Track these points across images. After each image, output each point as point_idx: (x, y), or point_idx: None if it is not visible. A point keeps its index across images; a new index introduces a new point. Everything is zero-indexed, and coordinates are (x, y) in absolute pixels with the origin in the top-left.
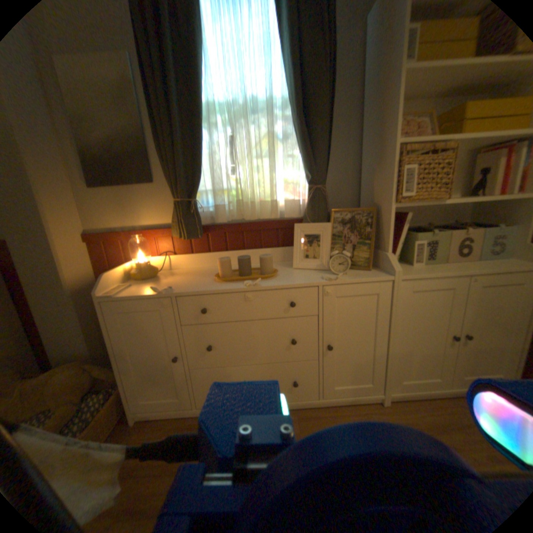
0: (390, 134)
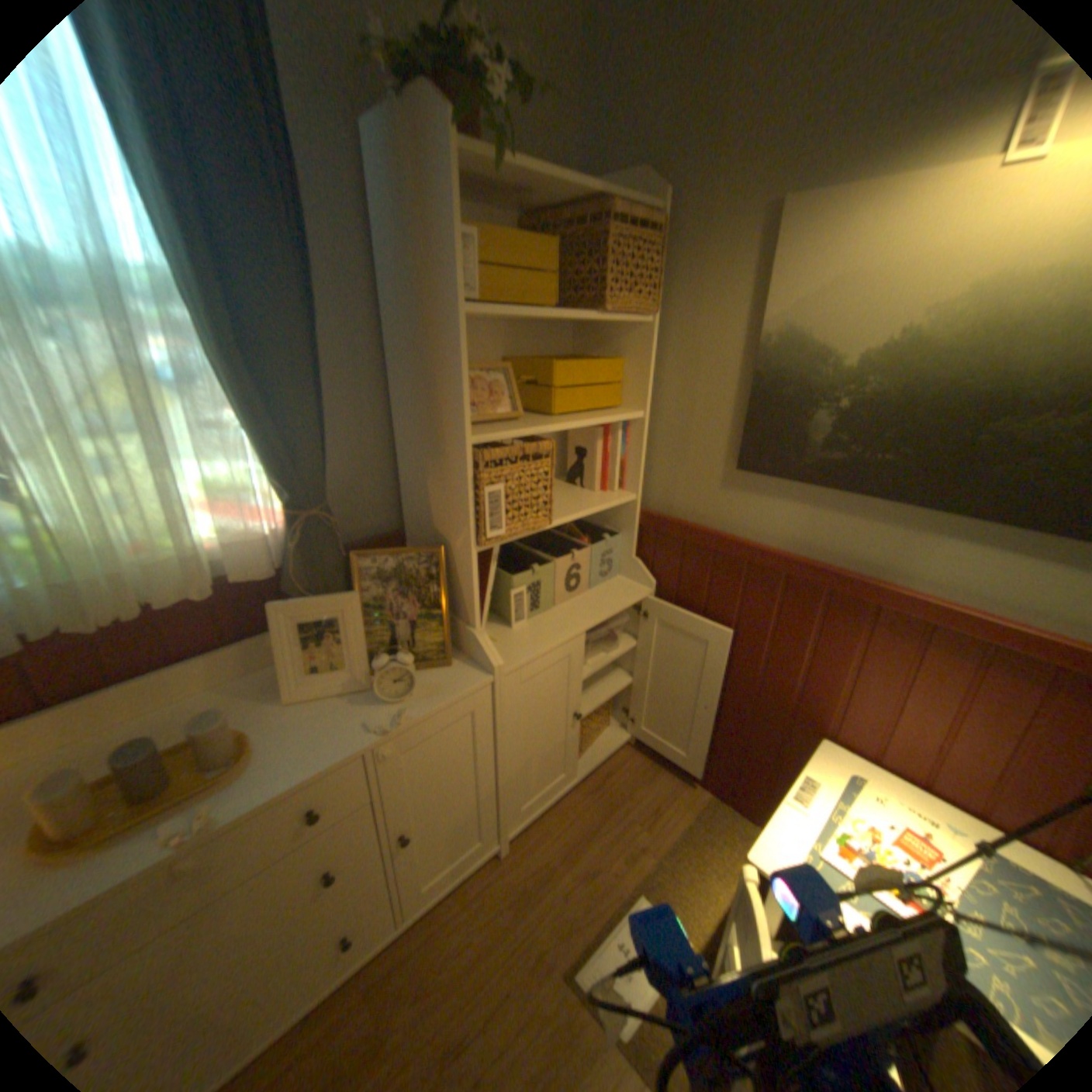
0: (449, 419)
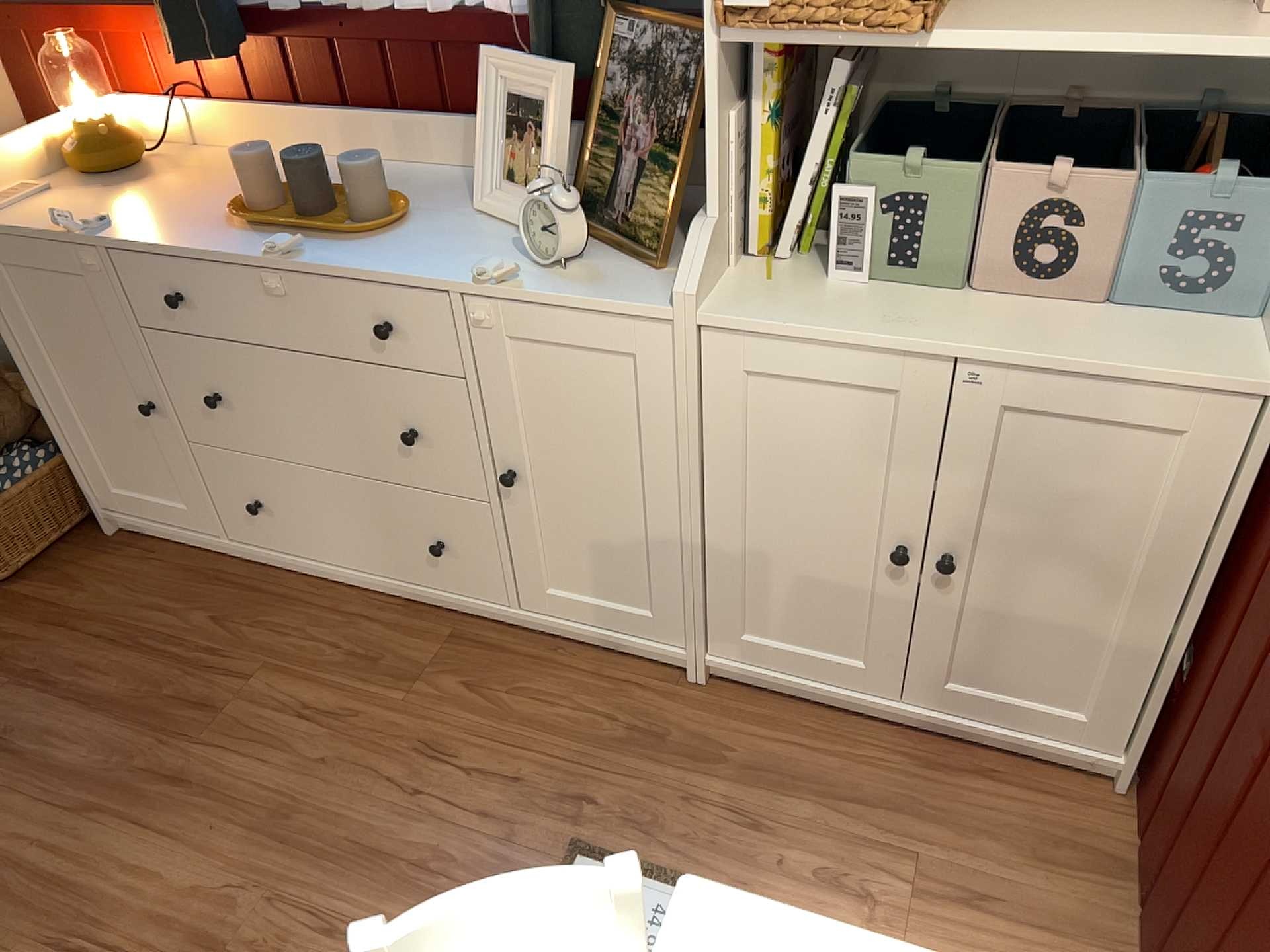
0: None
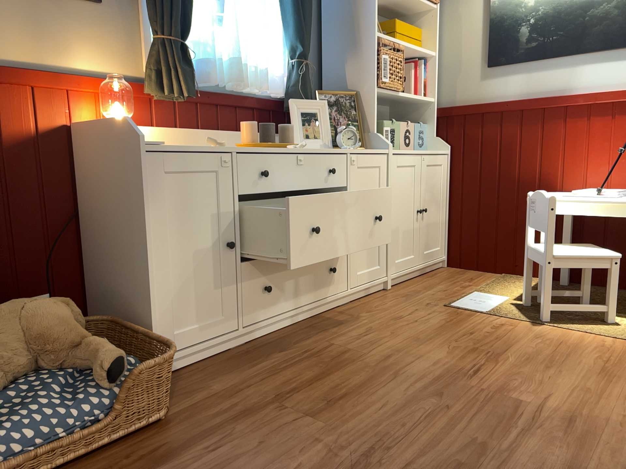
0: (364, 26)
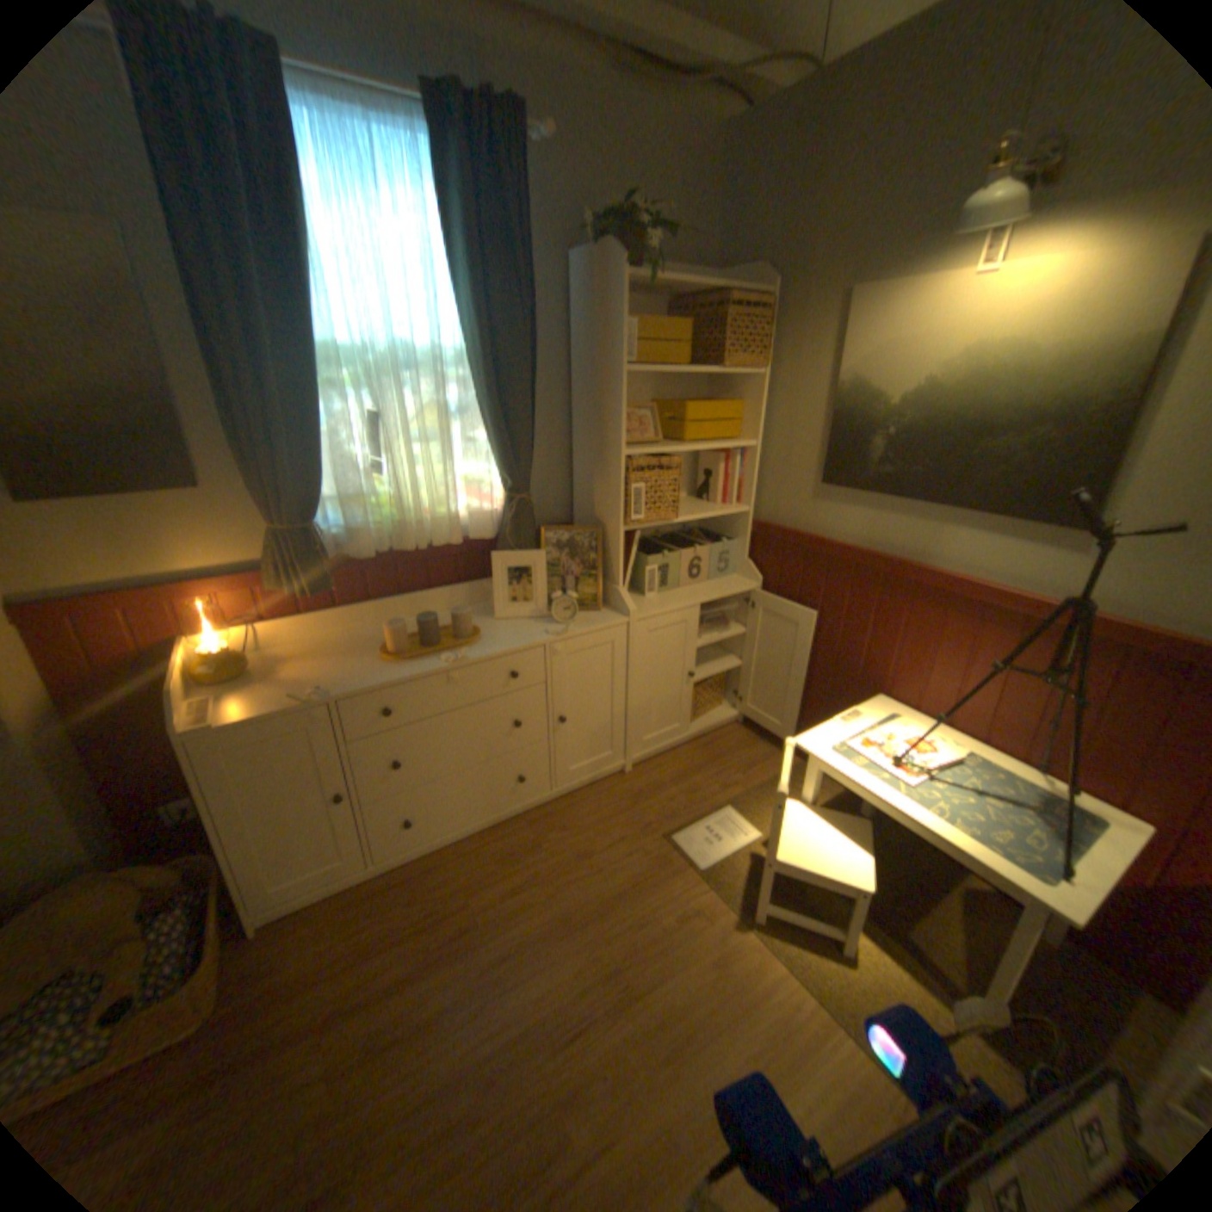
0: (610, 440)
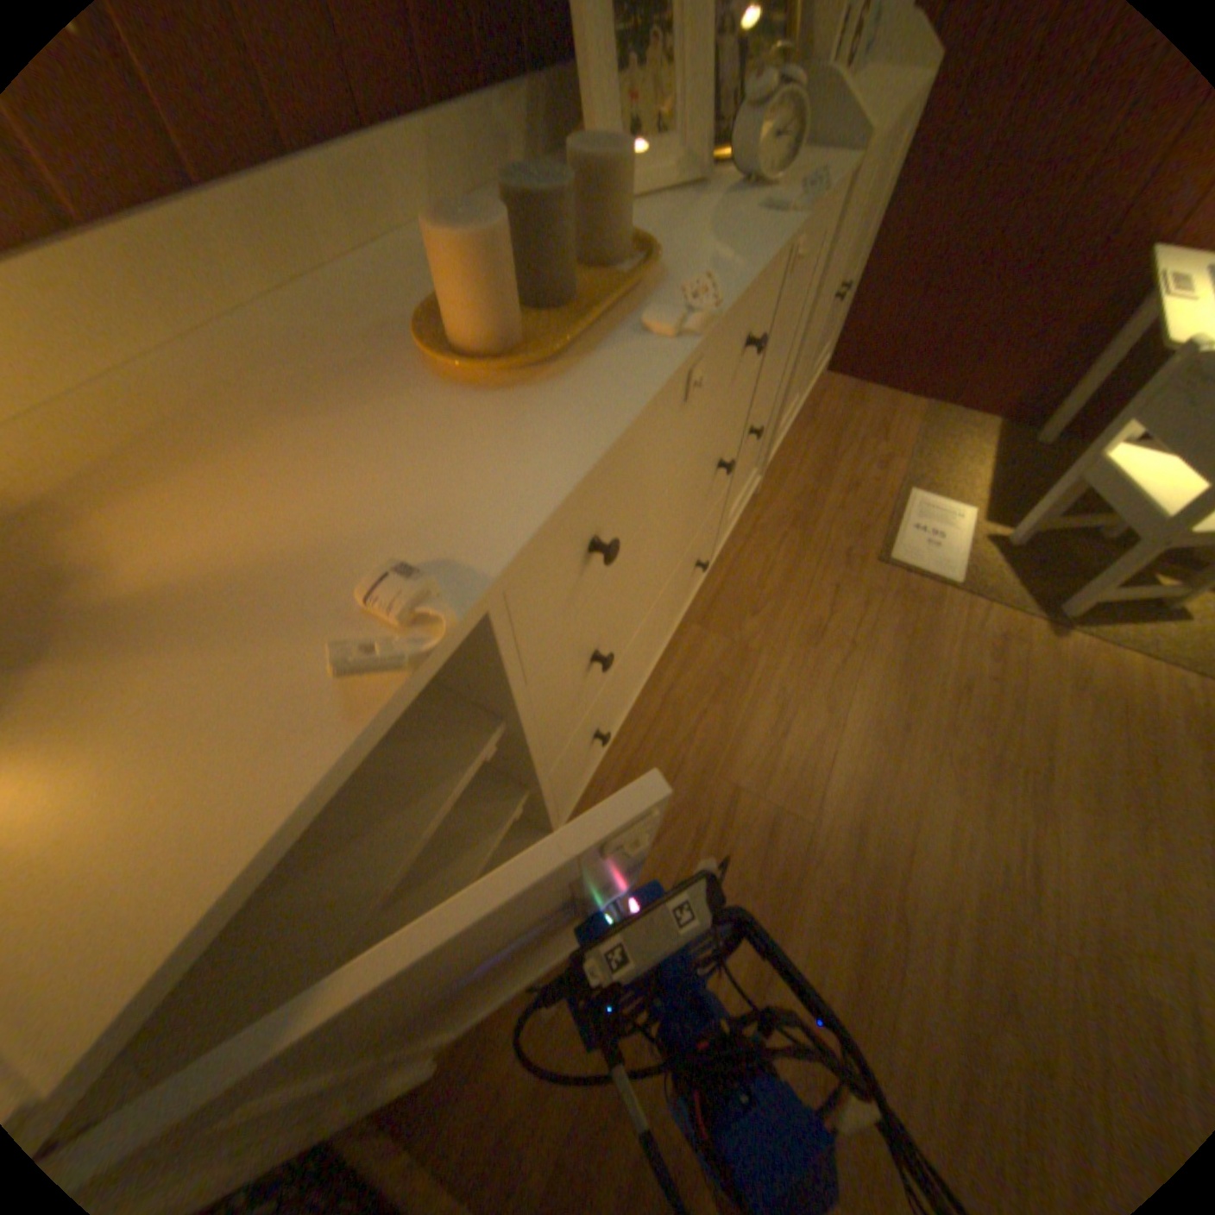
0: None
